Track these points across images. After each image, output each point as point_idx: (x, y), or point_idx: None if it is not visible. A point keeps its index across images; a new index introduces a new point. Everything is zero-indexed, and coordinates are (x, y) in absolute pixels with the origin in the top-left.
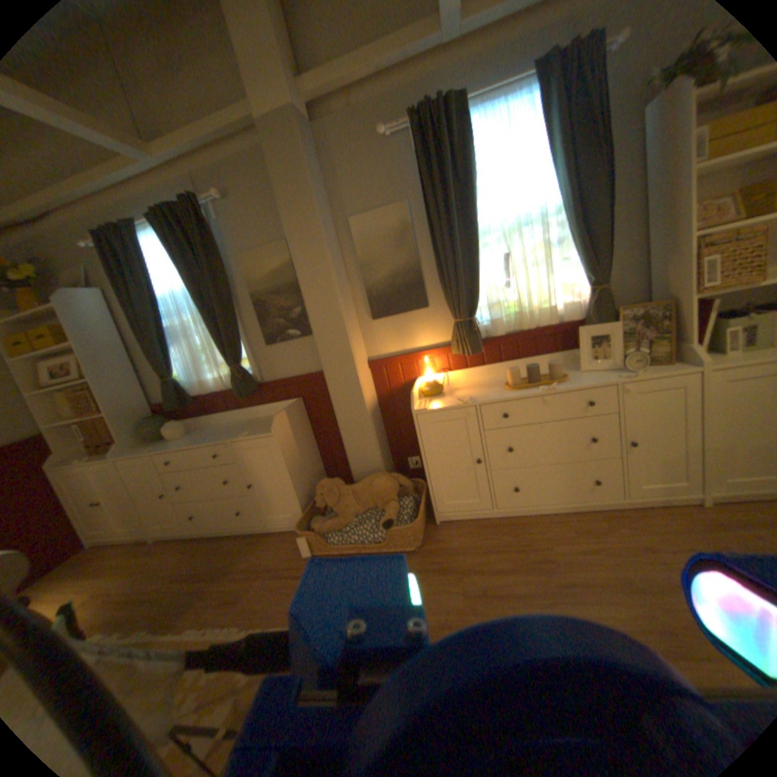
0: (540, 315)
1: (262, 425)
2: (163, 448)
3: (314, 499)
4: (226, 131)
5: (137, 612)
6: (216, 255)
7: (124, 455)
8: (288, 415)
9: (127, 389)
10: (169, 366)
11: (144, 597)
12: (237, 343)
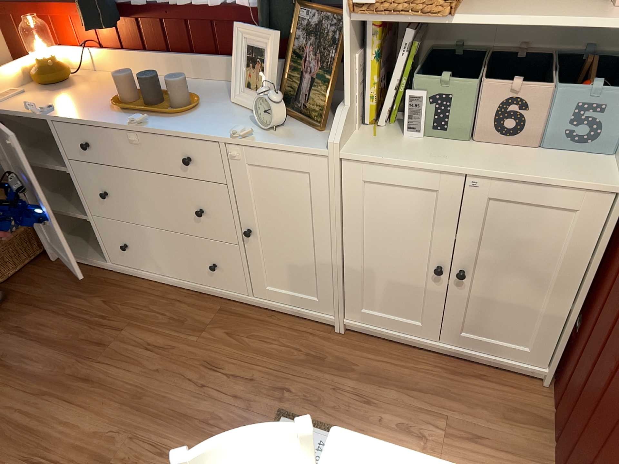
0: None
1: None
2: None
3: None
4: None
5: None
6: None
7: None
8: None
9: None
10: None
11: None
12: None
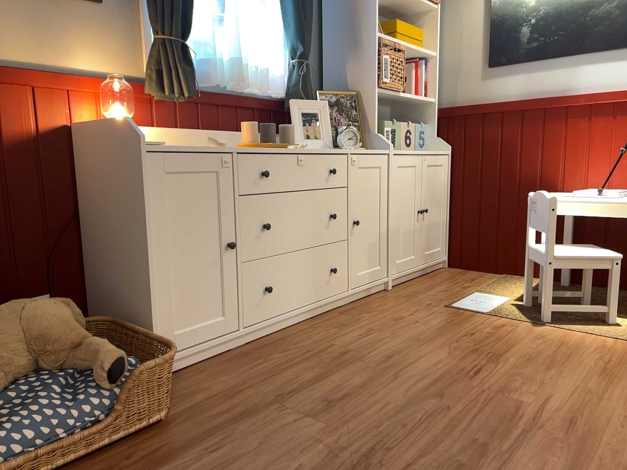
0: (247, 79)
1: None
2: None
3: None
4: None
5: None
6: None
7: None
8: None
9: None
10: None
11: None
12: None
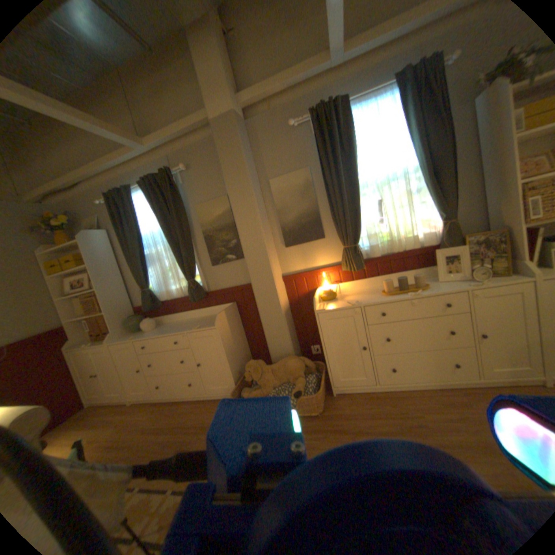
0: (406, 242)
1: (208, 321)
2: (141, 336)
3: (243, 375)
4: (191, 129)
5: (118, 455)
6: (181, 207)
7: (115, 341)
8: (226, 314)
9: (119, 297)
10: (147, 280)
11: (124, 444)
12: (193, 265)
